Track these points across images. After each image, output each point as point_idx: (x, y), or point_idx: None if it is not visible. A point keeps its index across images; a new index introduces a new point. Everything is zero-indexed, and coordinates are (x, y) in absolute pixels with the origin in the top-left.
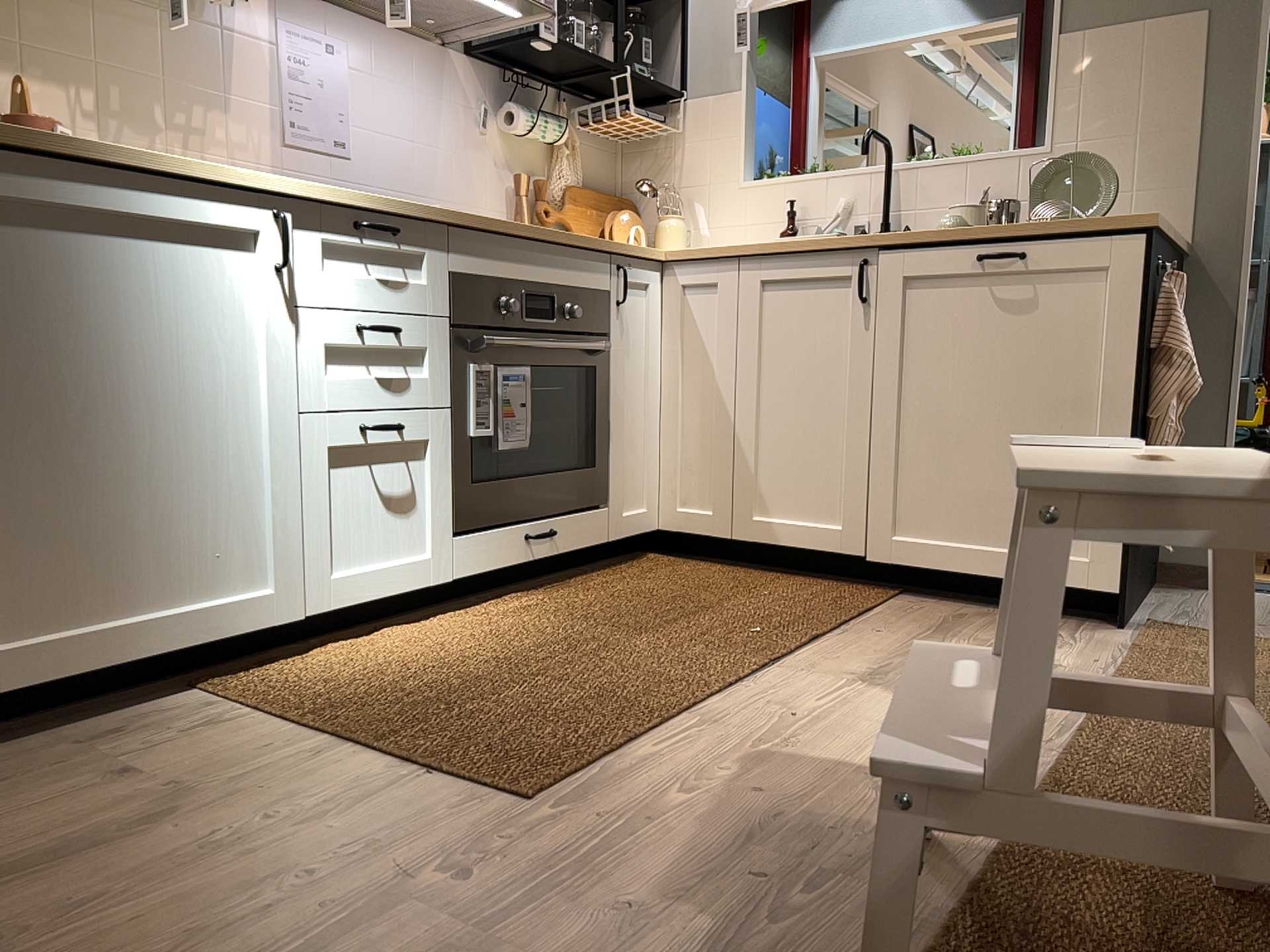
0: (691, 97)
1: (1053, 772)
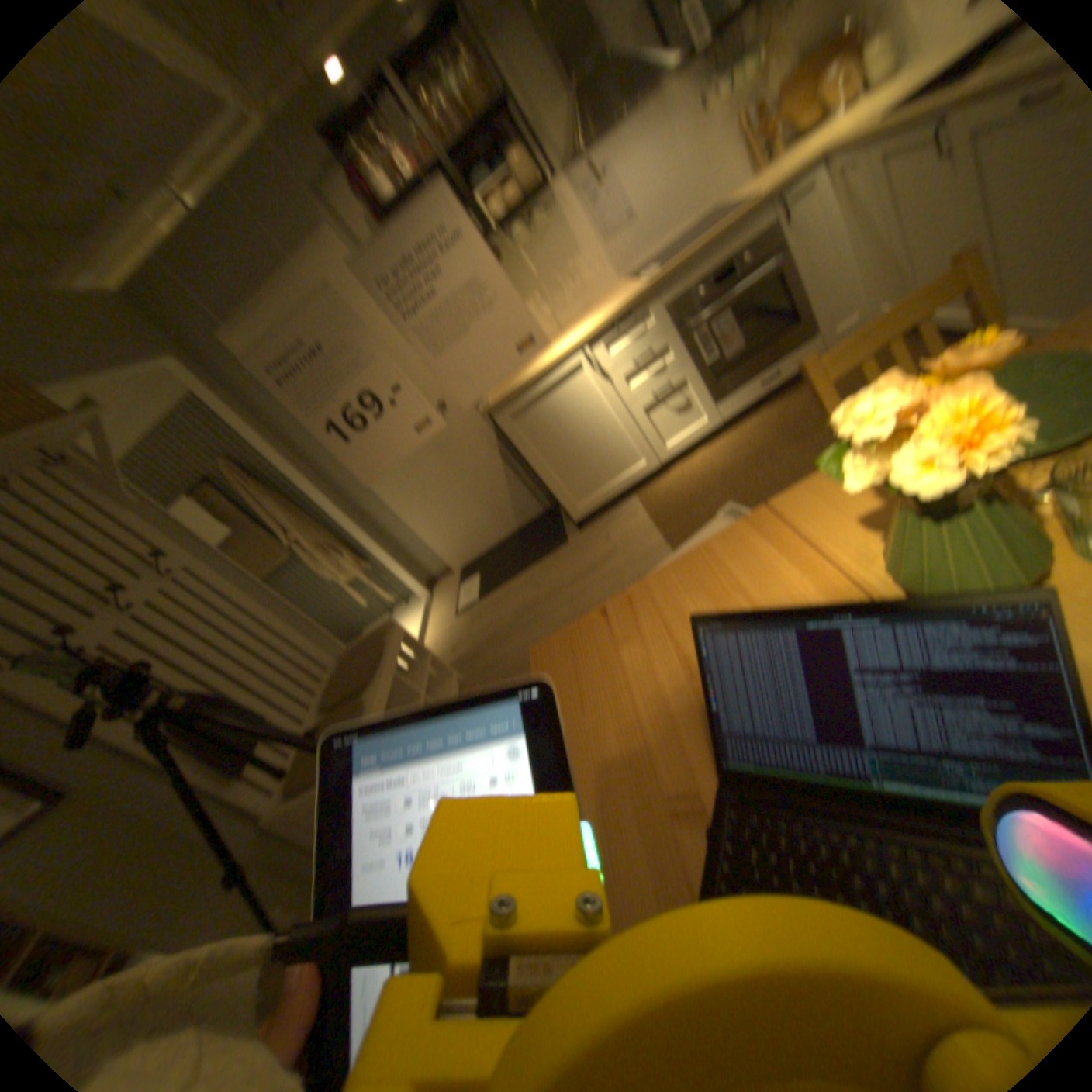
0: None
1: None
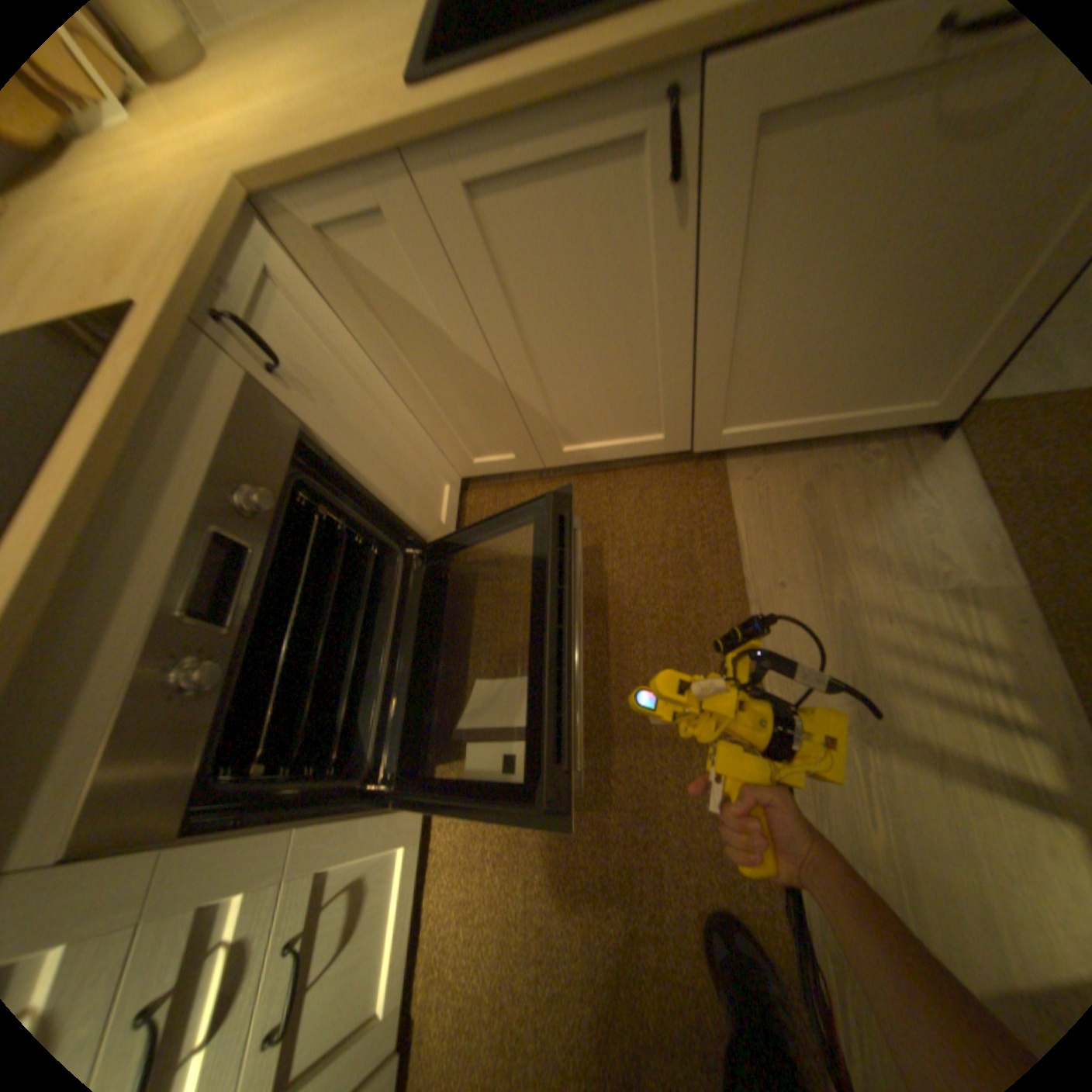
0: None
1: None
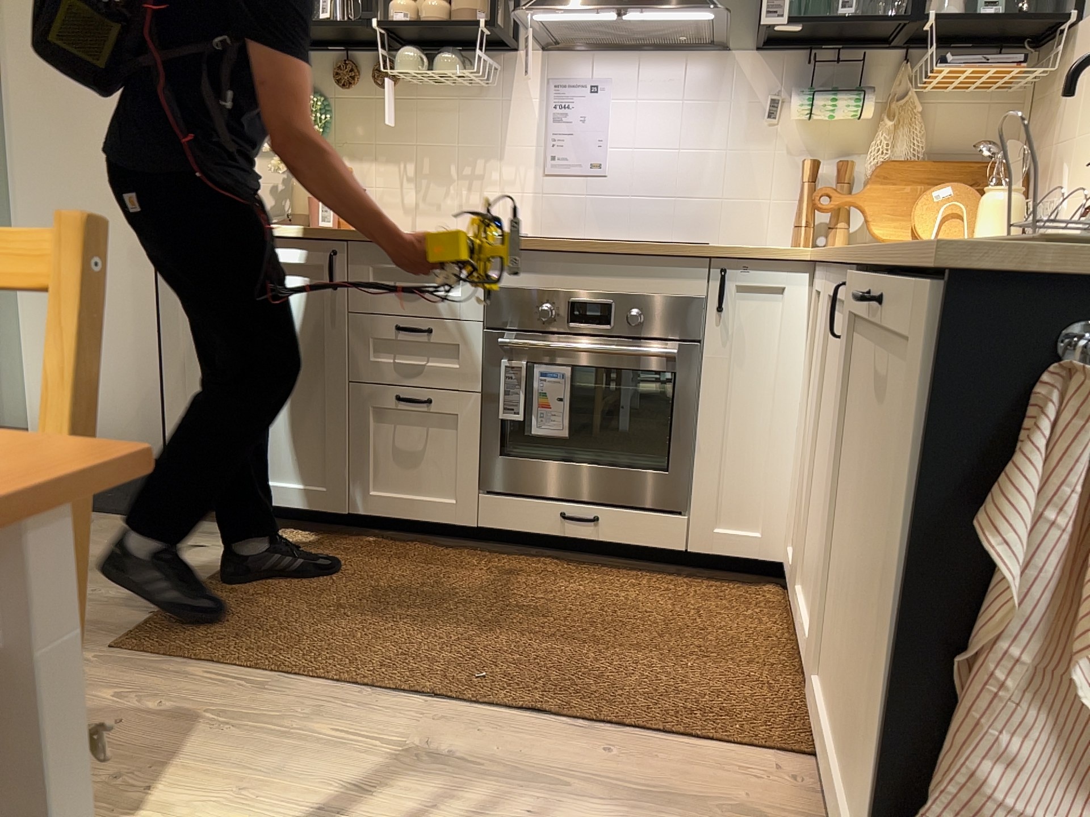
0: (1085, 16)
1: None
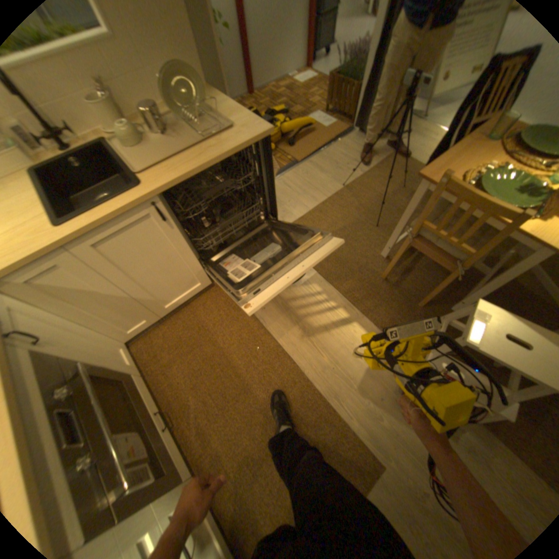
0: None
1: (378, 326)
